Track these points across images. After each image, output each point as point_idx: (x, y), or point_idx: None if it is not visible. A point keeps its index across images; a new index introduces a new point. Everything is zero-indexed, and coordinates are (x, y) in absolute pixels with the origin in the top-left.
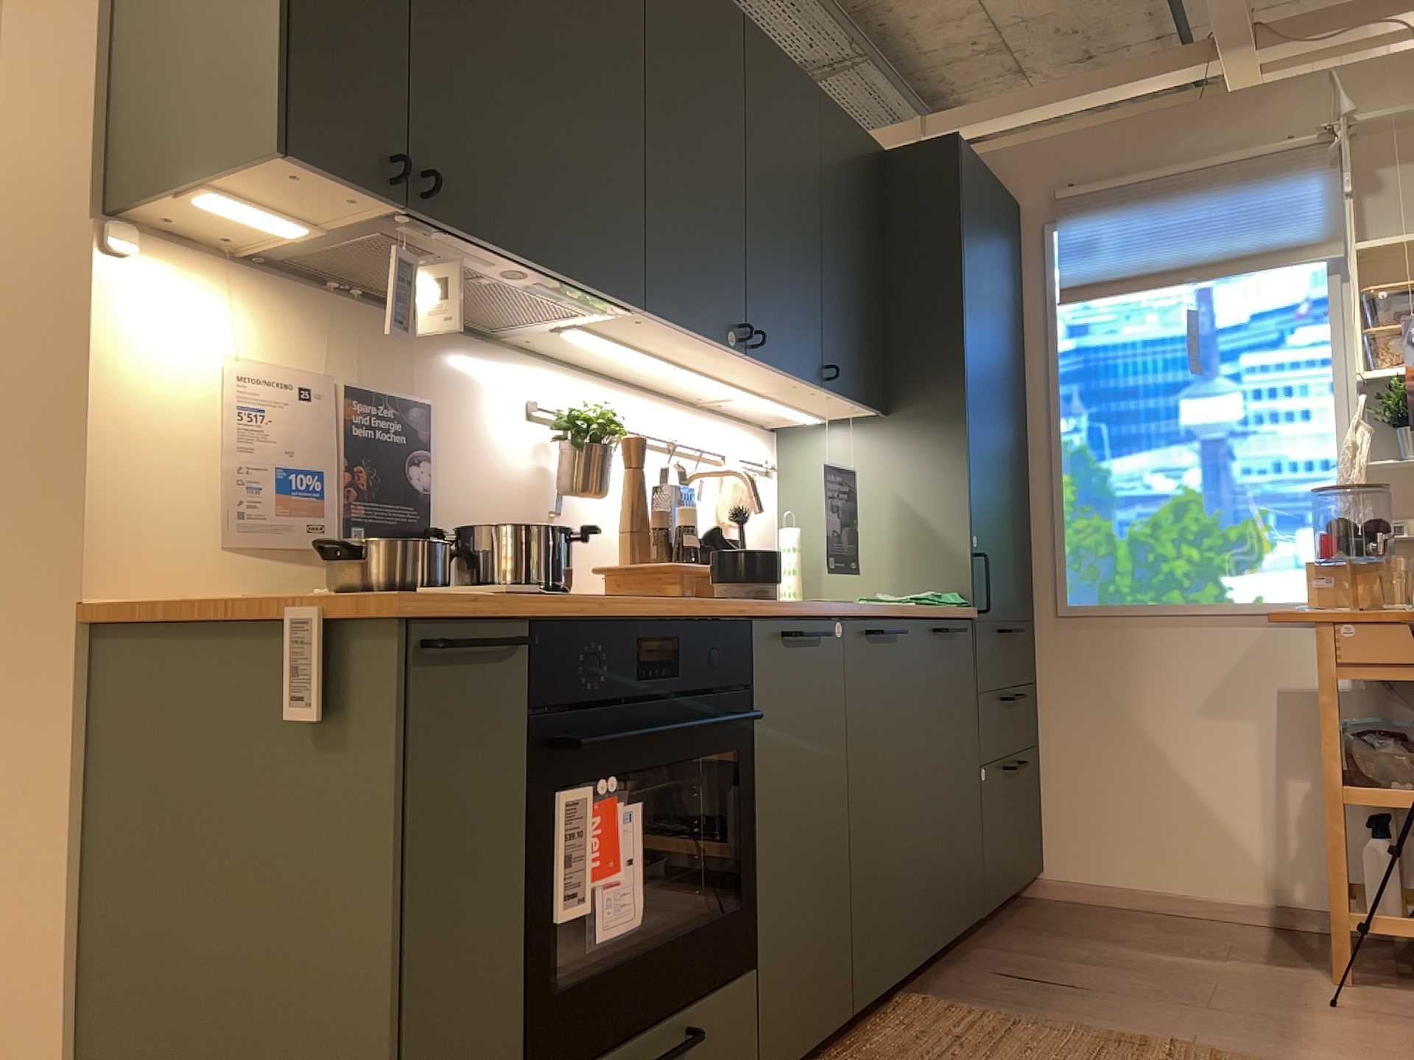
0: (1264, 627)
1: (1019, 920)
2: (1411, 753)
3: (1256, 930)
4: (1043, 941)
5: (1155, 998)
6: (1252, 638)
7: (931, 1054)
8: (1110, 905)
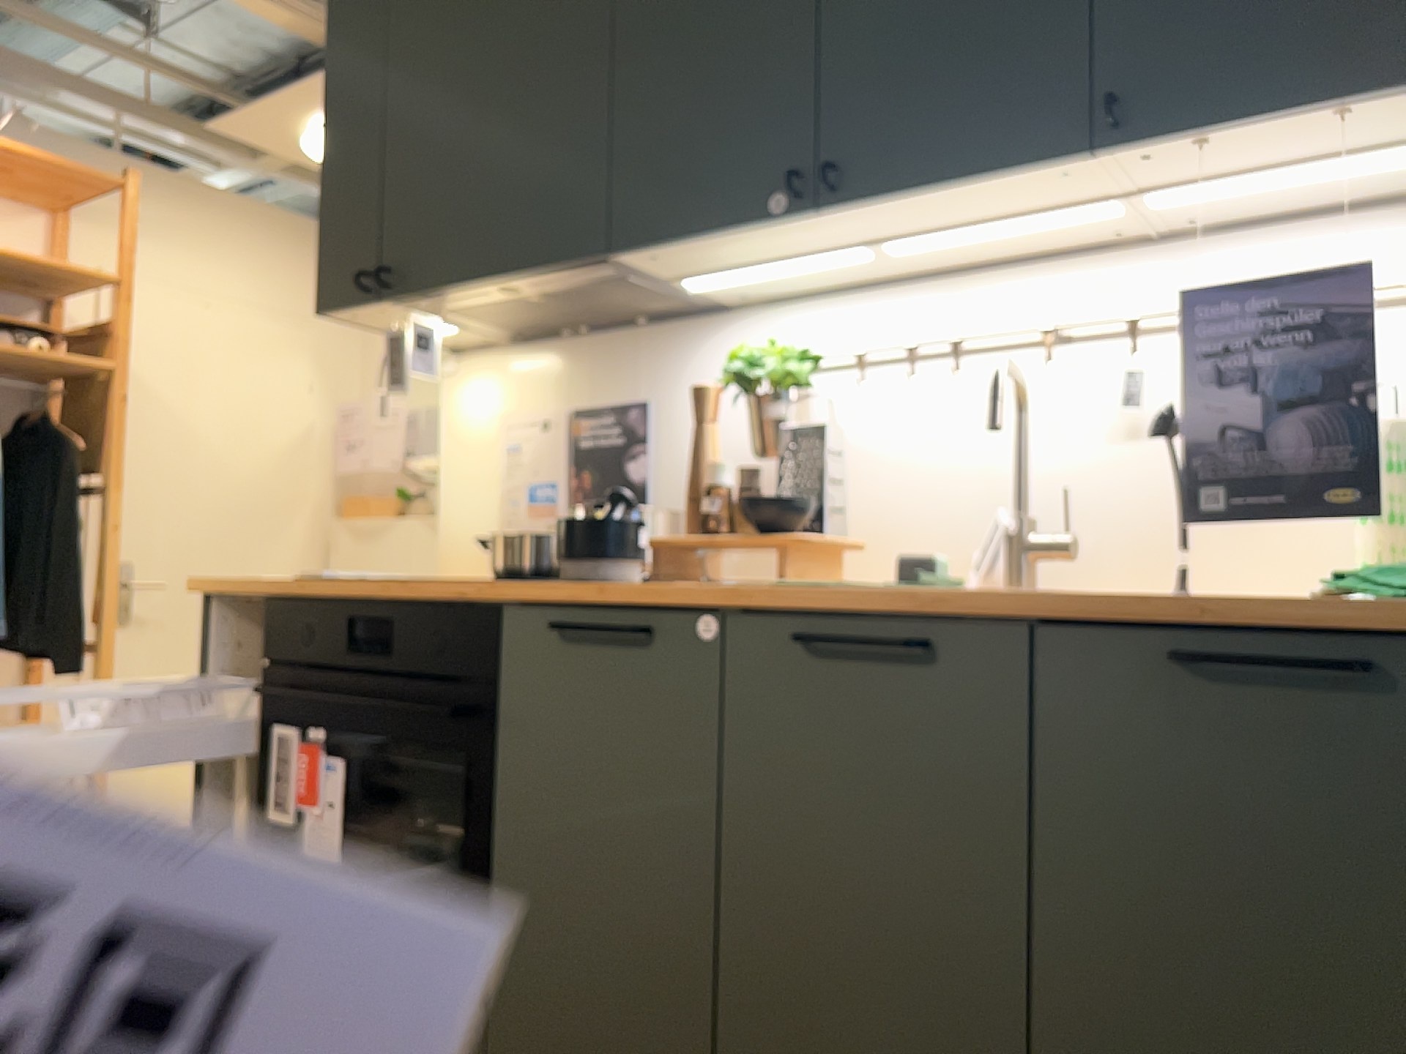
0: None
1: None
2: None
3: None
4: None
5: None
6: None
7: None
8: None
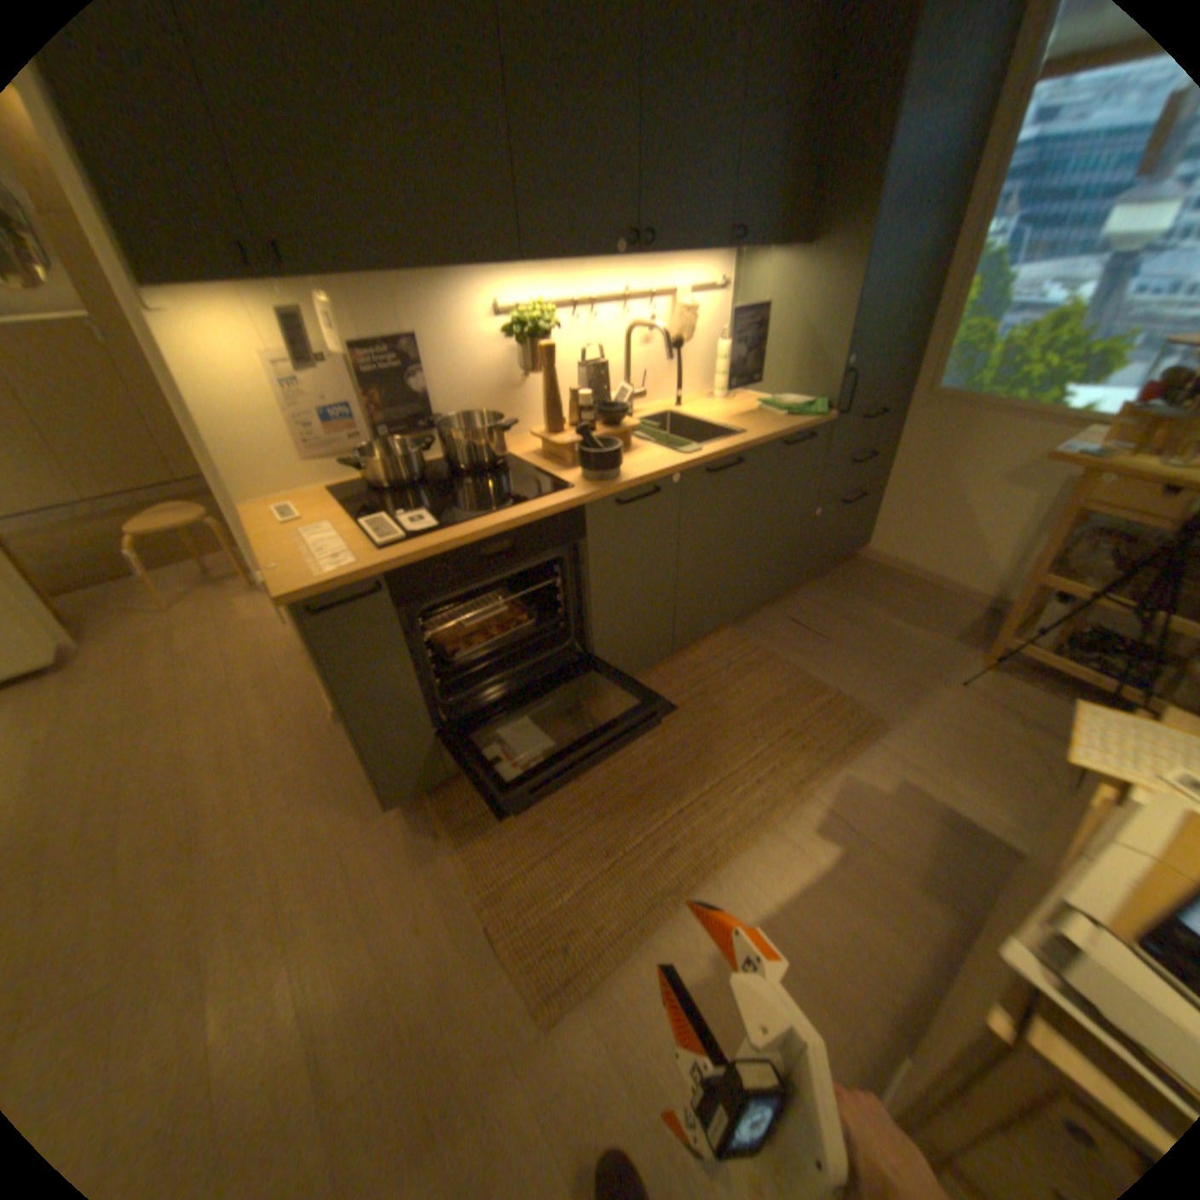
0: (1080, 431)
1: (833, 575)
2: (1116, 563)
3: (974, 610)
4: (832, 596)
5: (858, 656)
6: (1066, 437)
7: (707, 673)
8: (897, 572)
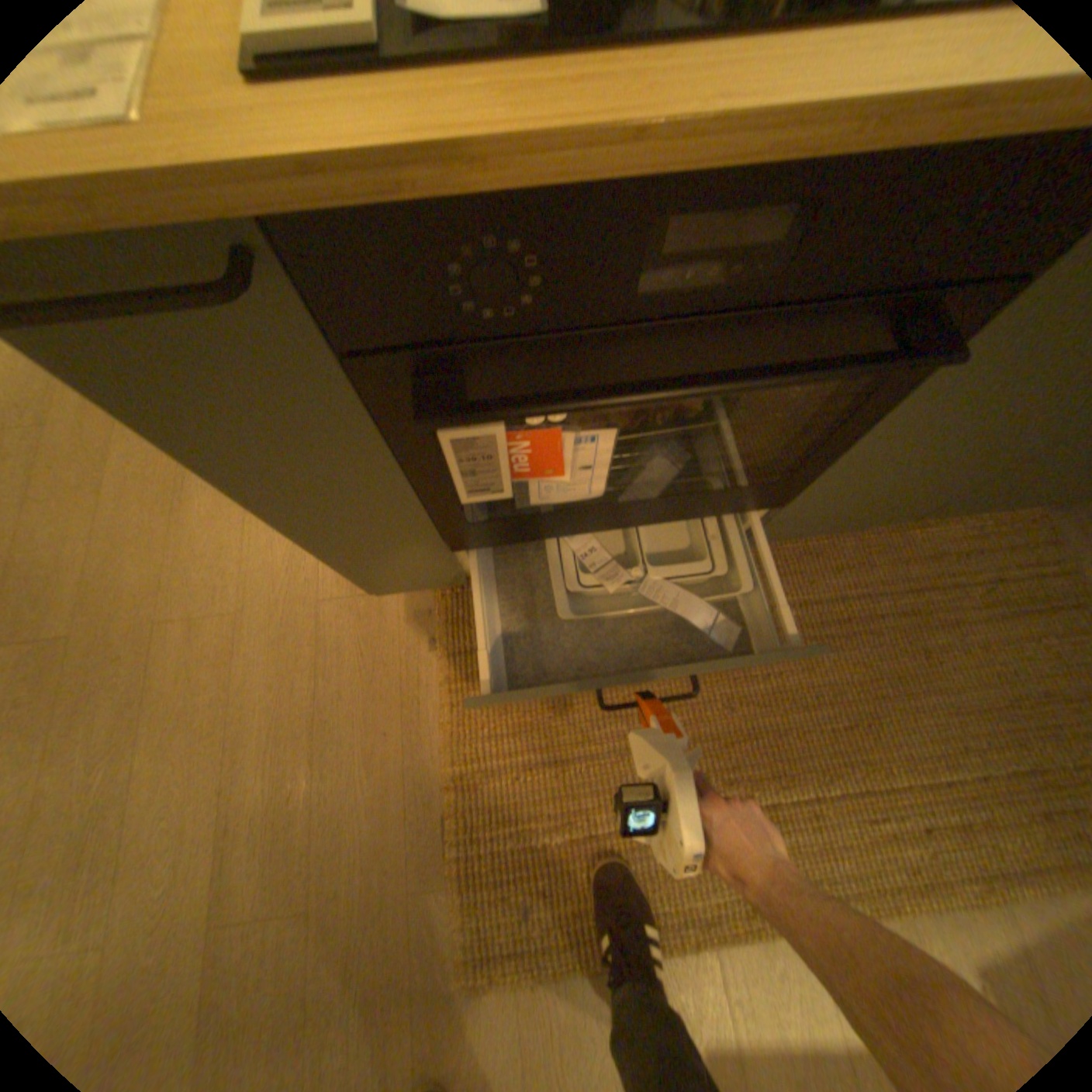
0: None
1: None
2: None
3: None
4: None
5: None
6: None
7: (951, 578)
8: None
